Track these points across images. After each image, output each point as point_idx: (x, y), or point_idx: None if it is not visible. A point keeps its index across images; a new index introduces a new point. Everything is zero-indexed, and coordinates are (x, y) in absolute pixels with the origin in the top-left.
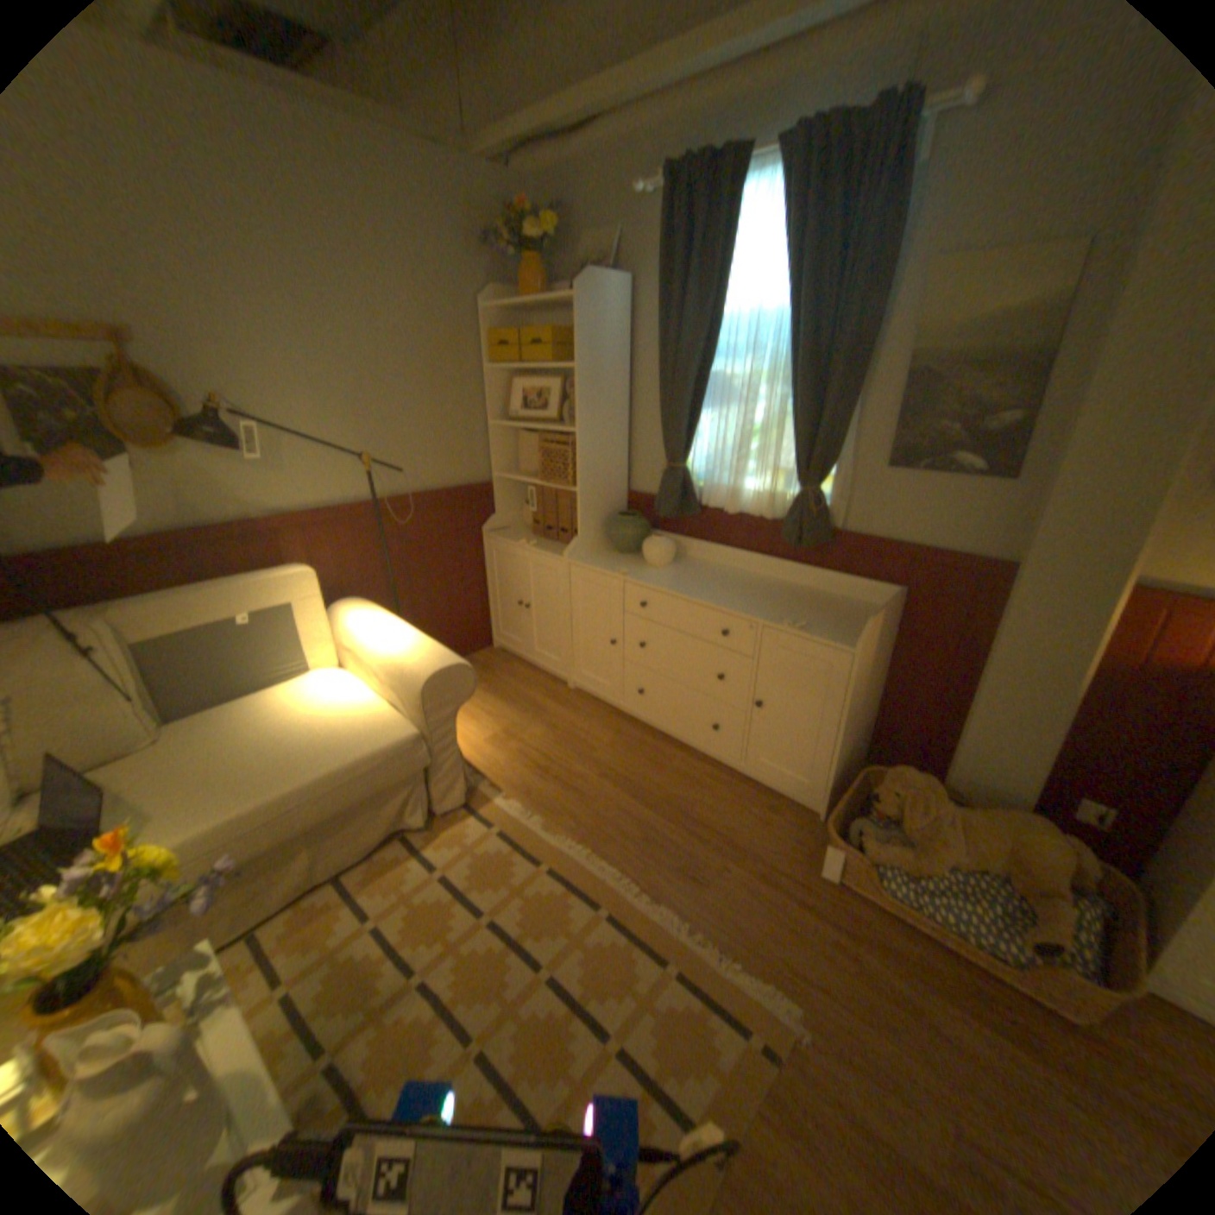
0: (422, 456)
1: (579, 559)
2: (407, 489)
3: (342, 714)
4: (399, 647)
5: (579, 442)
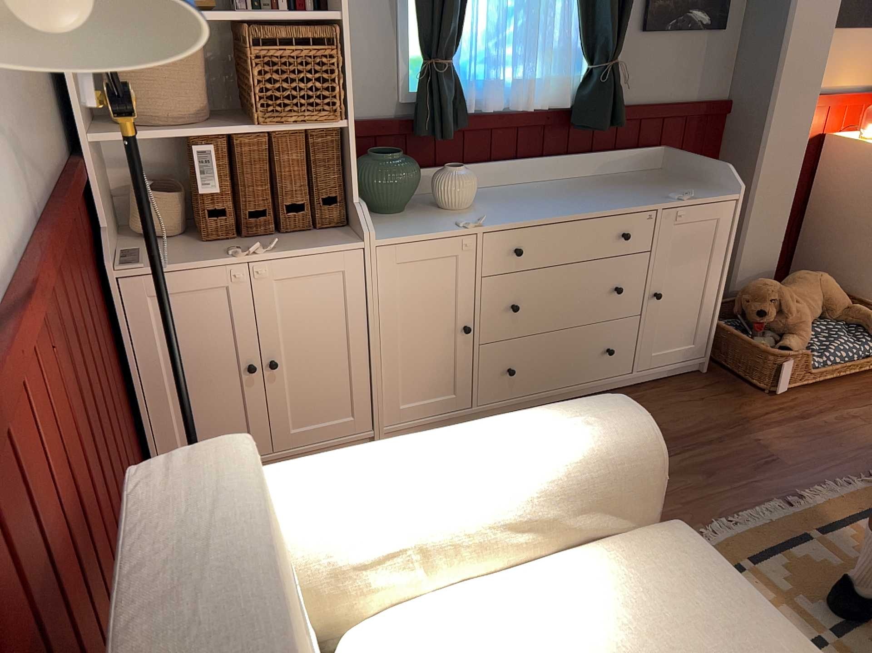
0: (23, 109)
1: (379, 235)
2: (36, 200)
3: (597, 616)
4: (525, 449)
5: (345, 38)
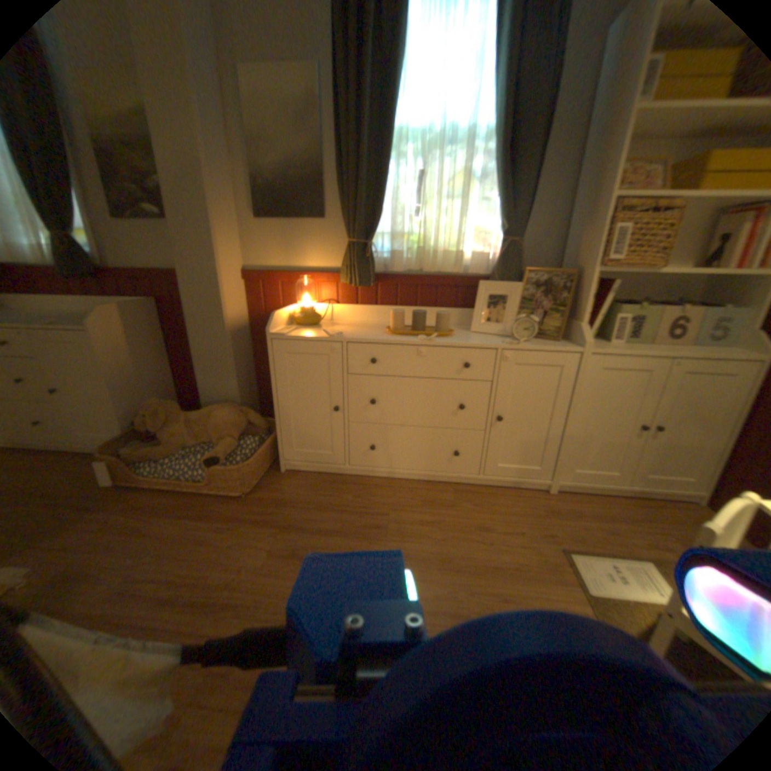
0: None
1: None
2: None
3: None
4: None
5: None
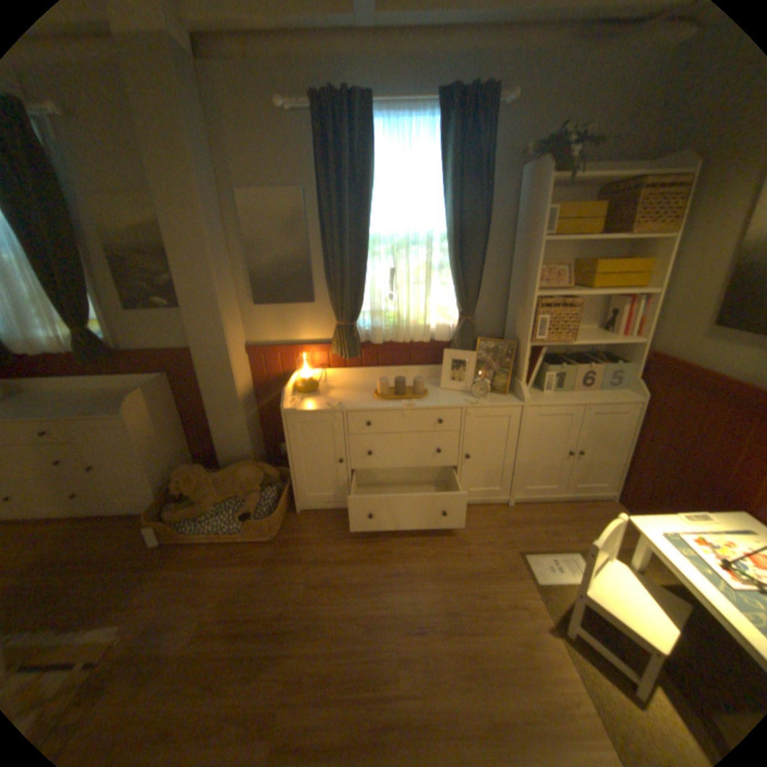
0: None
1: None
2: None
3: None
4: None
5: None
